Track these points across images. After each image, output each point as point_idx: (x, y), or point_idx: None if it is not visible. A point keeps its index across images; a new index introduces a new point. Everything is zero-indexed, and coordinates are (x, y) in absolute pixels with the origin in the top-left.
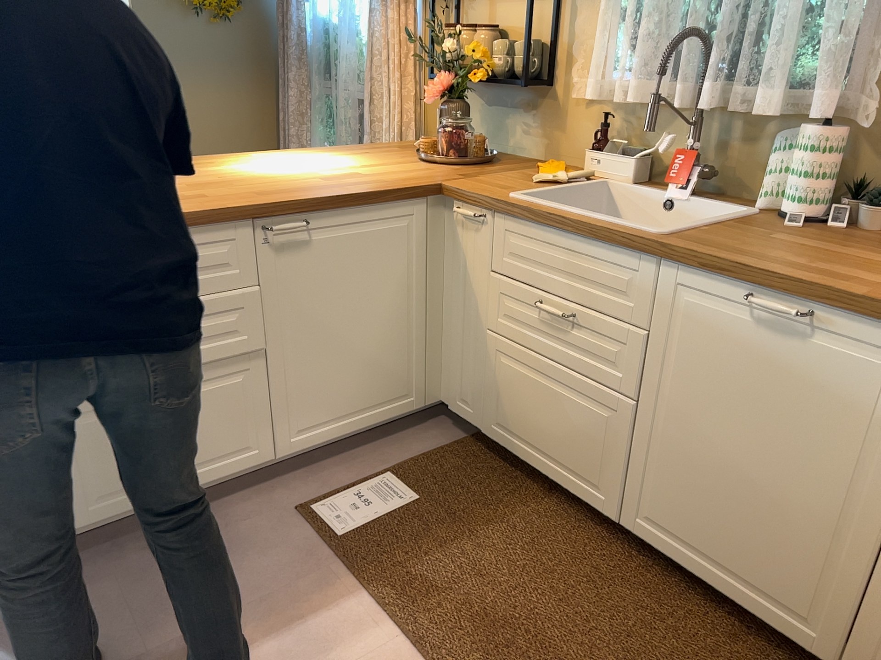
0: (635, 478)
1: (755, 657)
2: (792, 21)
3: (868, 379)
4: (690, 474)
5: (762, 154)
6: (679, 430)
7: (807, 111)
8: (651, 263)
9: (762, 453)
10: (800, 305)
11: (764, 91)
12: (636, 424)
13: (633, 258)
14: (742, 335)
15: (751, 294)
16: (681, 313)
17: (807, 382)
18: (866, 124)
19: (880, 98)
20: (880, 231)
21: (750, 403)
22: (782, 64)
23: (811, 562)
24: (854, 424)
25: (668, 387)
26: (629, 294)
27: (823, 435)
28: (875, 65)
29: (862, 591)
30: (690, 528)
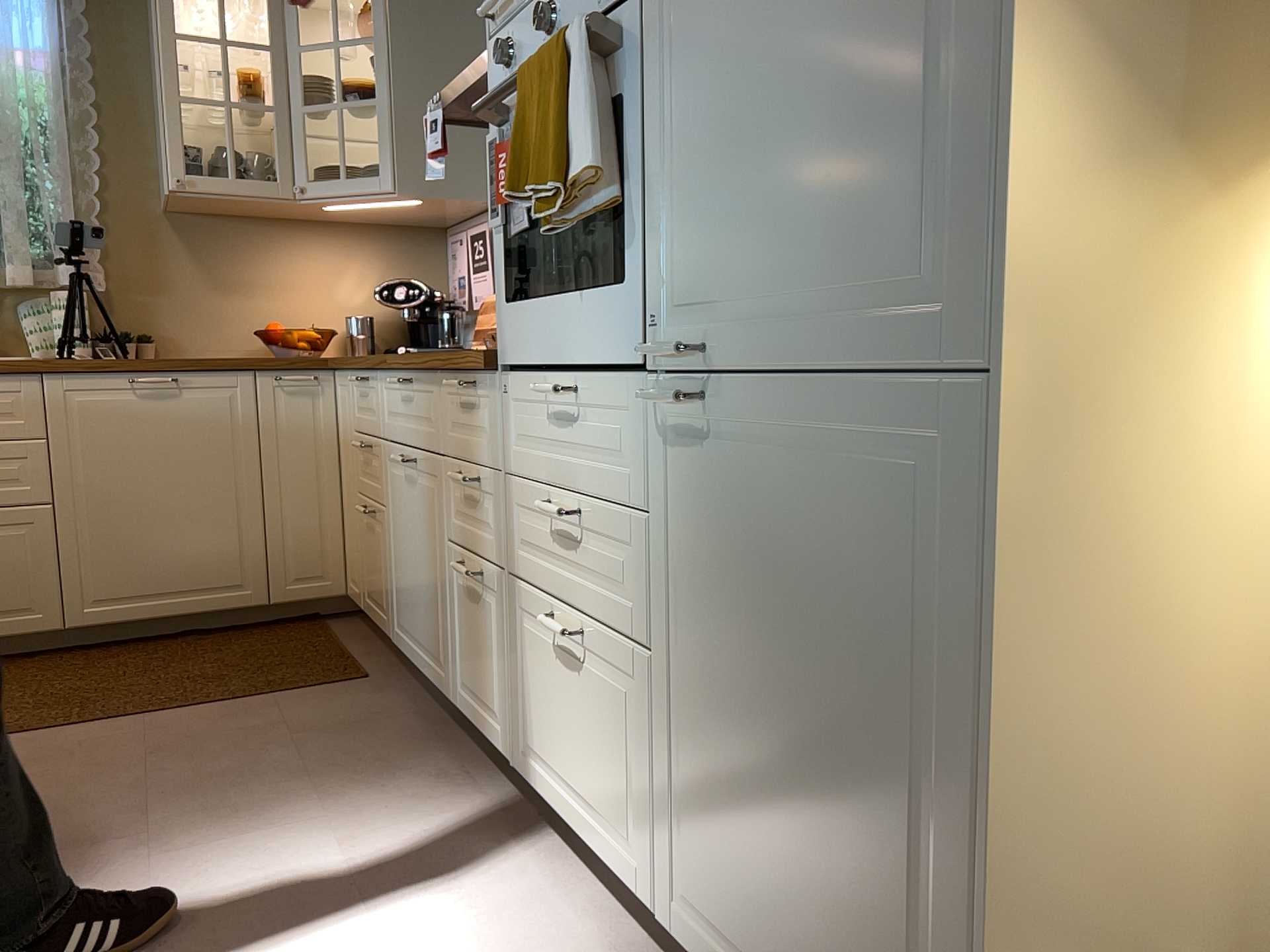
0: (71, 573)
1: (222, 638)
2: (23, 215)
3: (221, 407)
4: (124, 537)
5: (12, 321)
6: (103, 507)
7: (42, 284)
8: (33, 381)
9: (174, 486)
10: (167, 376)
11: (0, 269)
12: (56, 526)
13: (13, 381)
14: (133, 410)
15: (131, 379)
16: (75, 412)
17: (187, 423)
18: (102, 288)
19: (105, 270)
20: (137, 358)
21: (154, 456)
22: (26, 245)
23: (230, 542)
24: (223, 437)
25: (81, 476)
26: (16, 414)
27: (208, 453)
28: (86, 250)
29: (263, 539)
30: (137, 582)
